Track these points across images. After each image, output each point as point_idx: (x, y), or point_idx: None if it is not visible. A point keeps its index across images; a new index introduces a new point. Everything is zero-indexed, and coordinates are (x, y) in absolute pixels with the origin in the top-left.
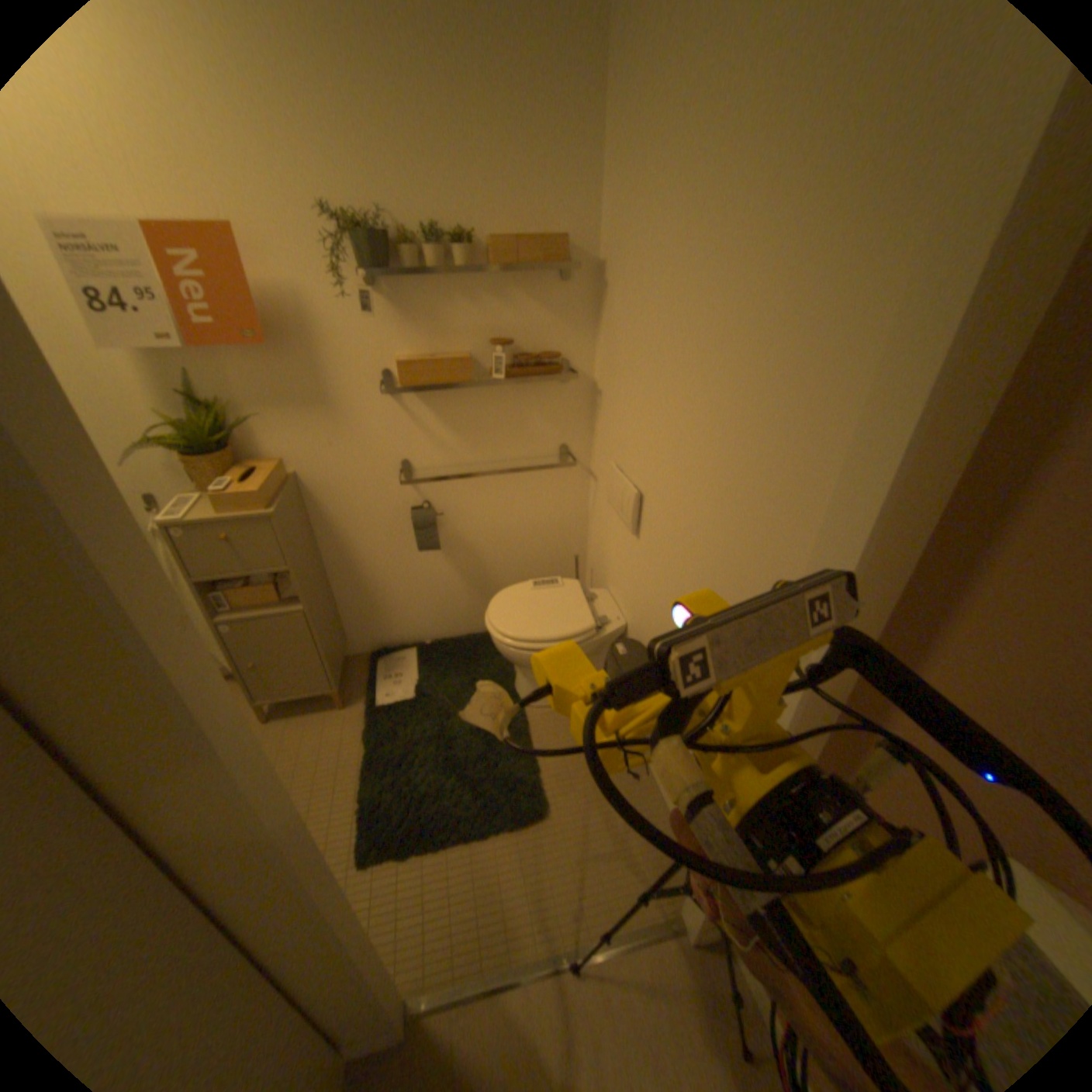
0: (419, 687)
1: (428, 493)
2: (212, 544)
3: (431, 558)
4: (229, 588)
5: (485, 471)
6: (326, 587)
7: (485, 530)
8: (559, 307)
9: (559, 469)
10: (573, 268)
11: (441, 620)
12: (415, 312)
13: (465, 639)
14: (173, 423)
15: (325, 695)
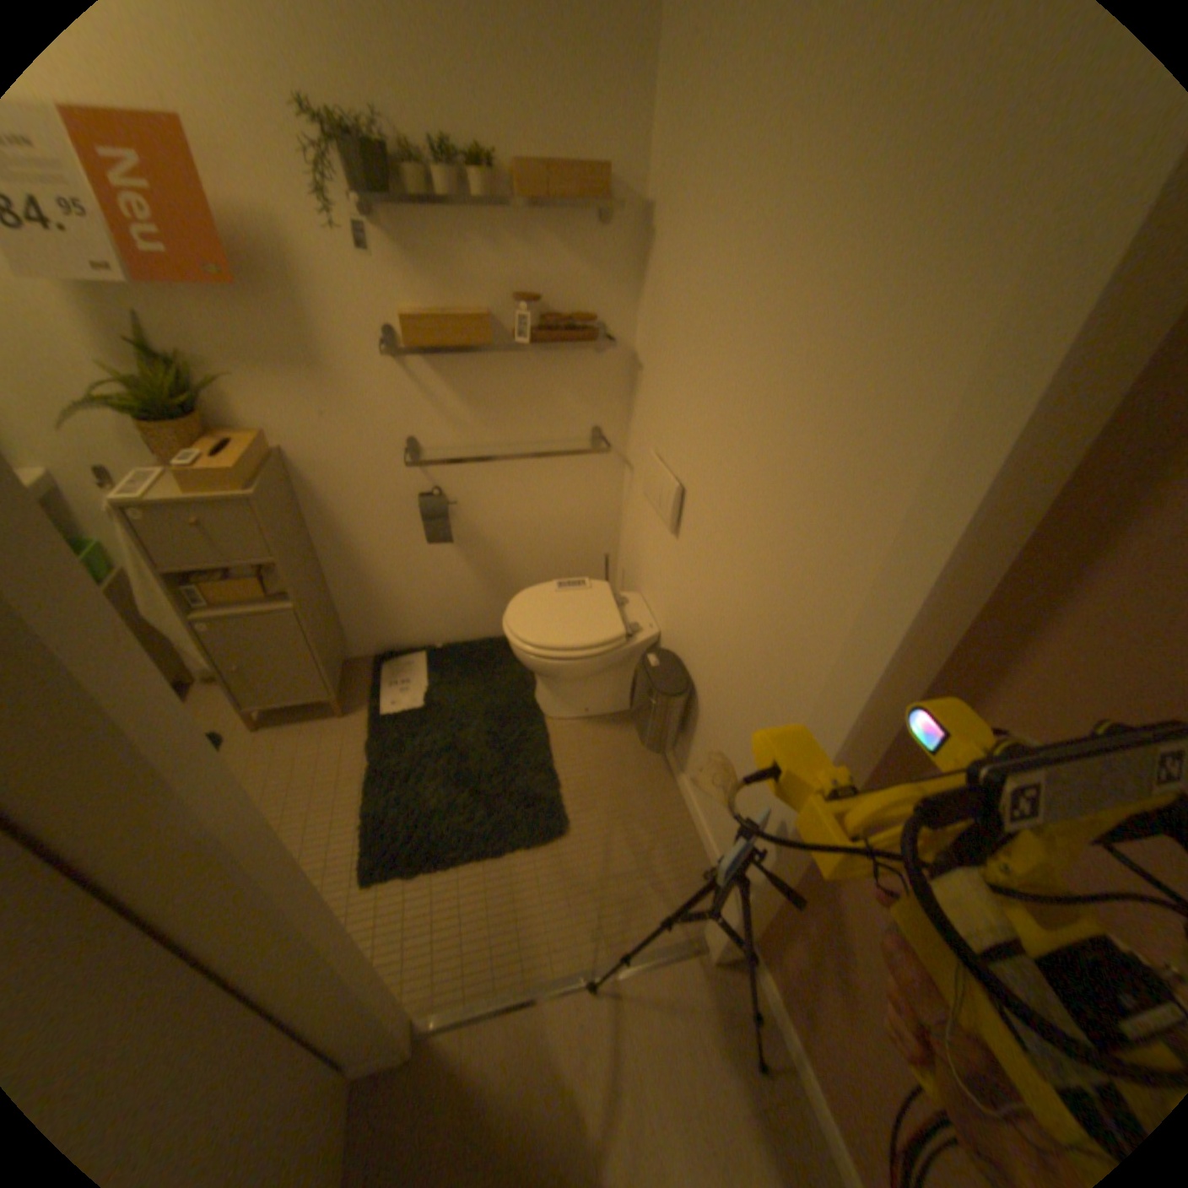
0: (429, 696)
1: (440, 478)
2: (182, 530)
3: (443, 552)
4: (206, 581)
5: (507, 454)
6: (322, 582)
7: (505, 523)
8: (598, 258)
9: (591, 456)
10: (616, 209)
11: (455, 622)
12: (423, 254)
13: (482, 644)
14: (127, 380)
15: (323, 702)
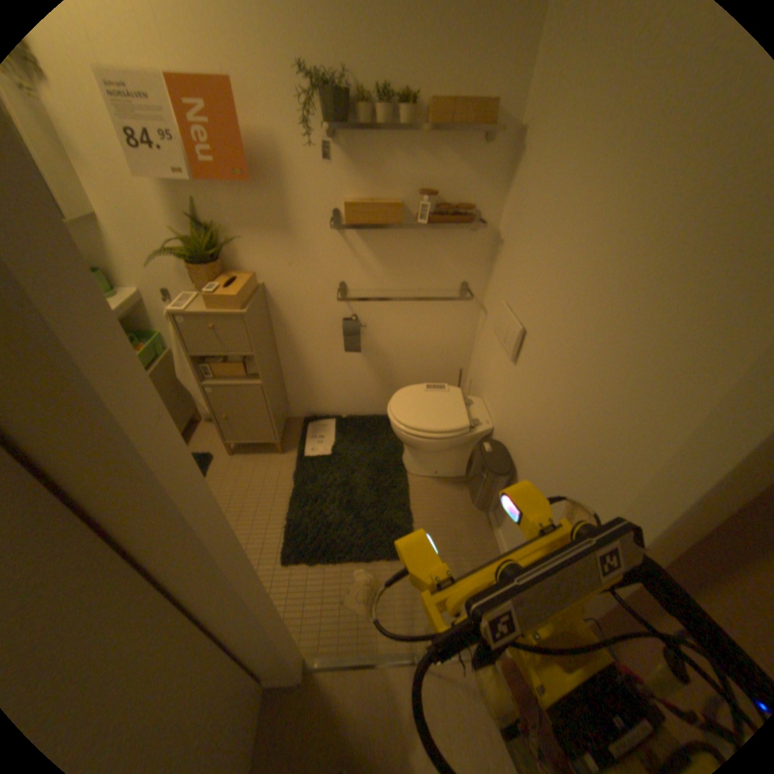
0: (335, 448)
1: (357, 309)
2: (203, 331)
3: (353, 357)
4: (214, 362)
5: (402, 296)
6: (279, 369)
7: (395, 341)
8: (481, 165)
9: (458, 301)
10: (498, 130)
11: (355, 402)
12: (363, 162)
13: (371, 418)
14: (183, 238)
15: (271, 443)
